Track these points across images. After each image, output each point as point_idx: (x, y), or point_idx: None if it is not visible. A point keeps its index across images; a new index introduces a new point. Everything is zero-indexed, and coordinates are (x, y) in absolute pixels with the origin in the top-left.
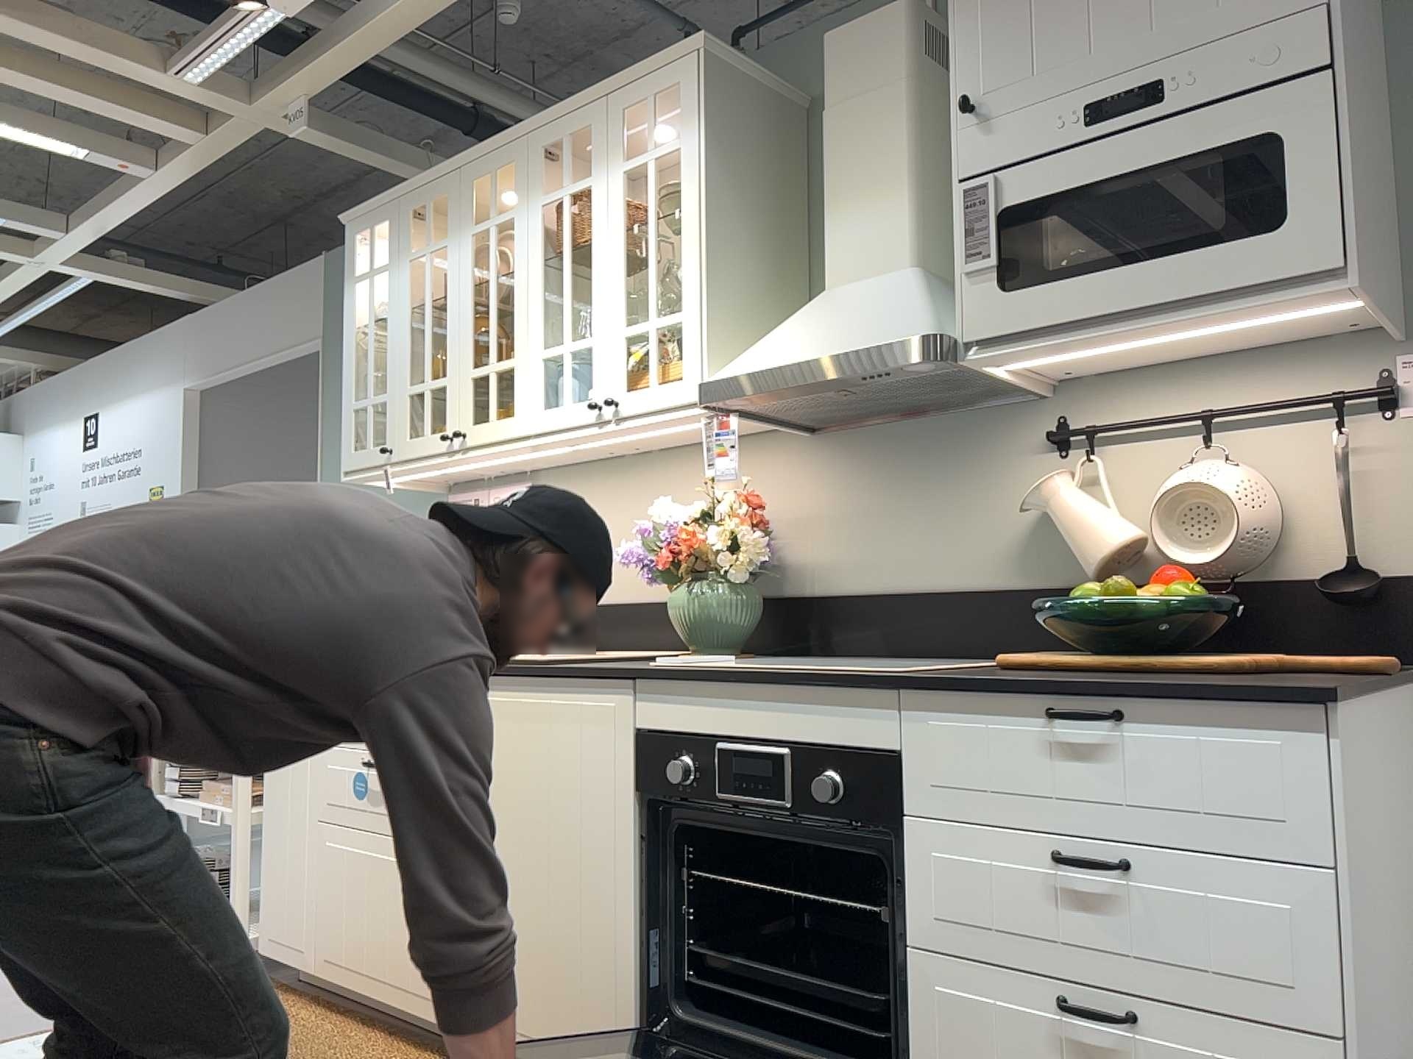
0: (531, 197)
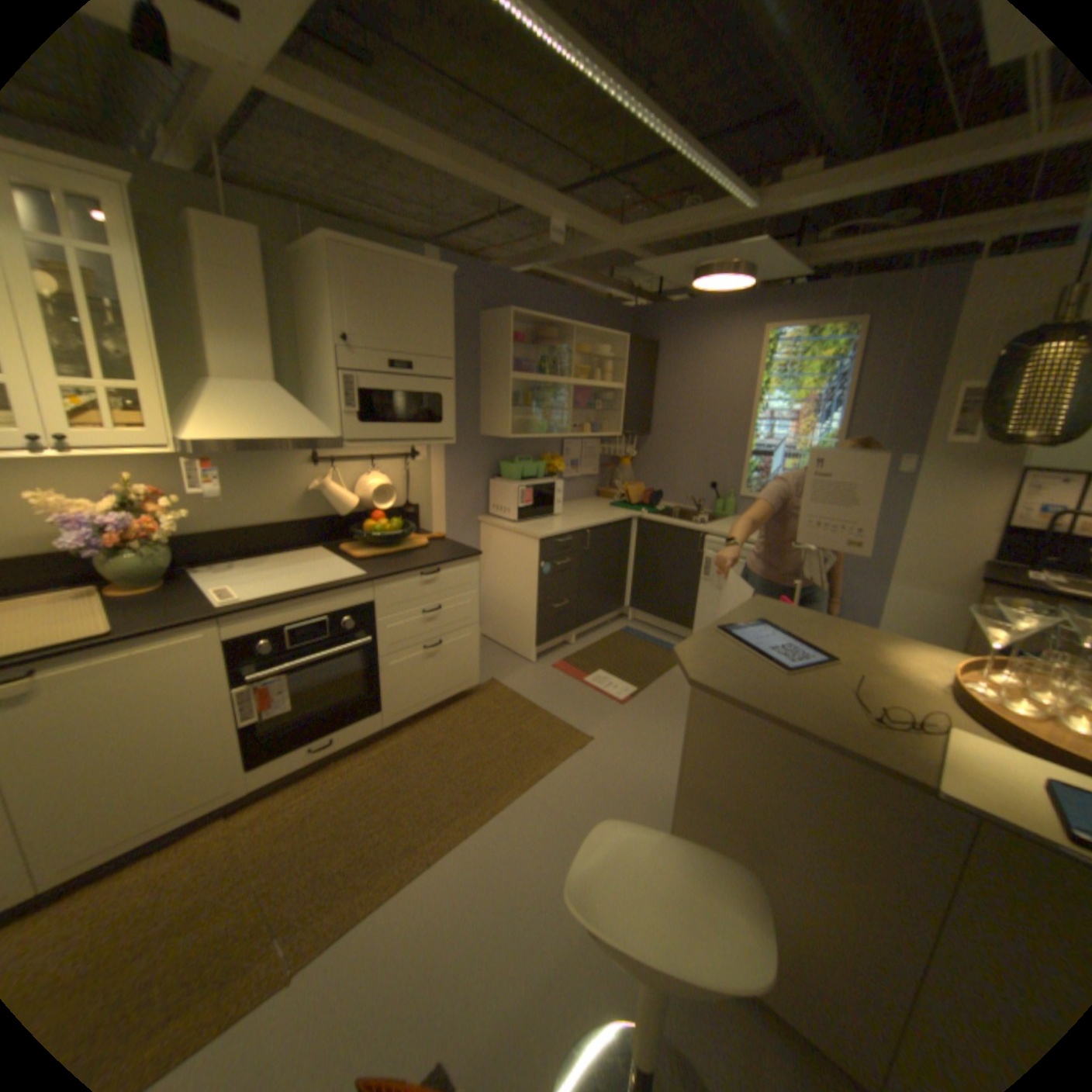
0: None
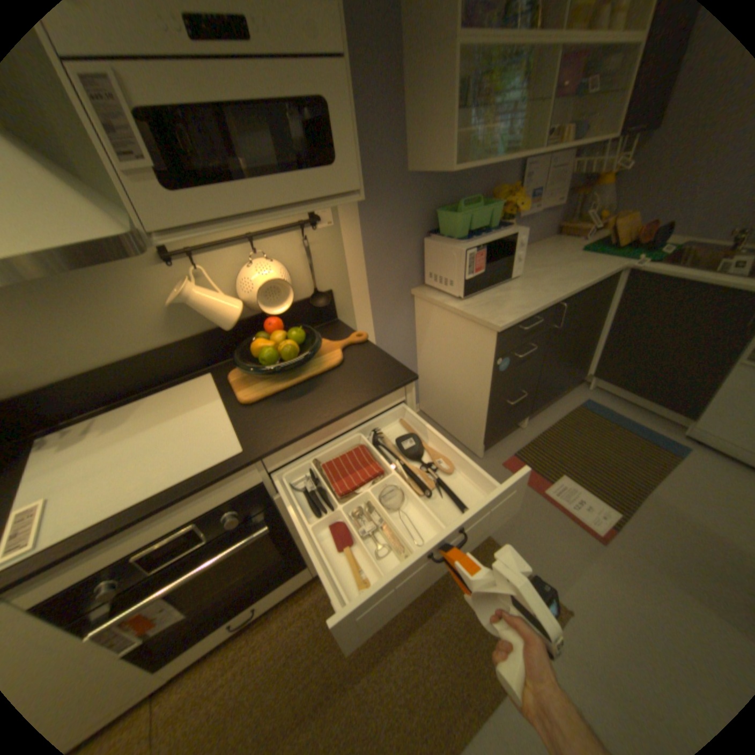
0: None
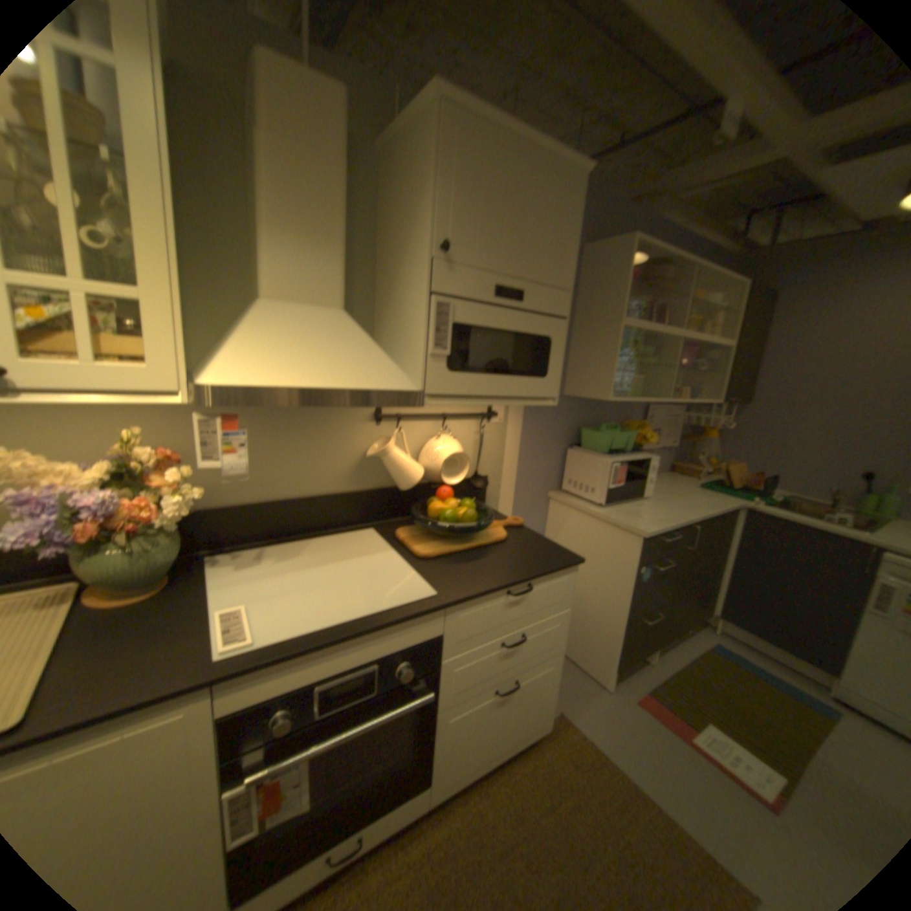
0: None
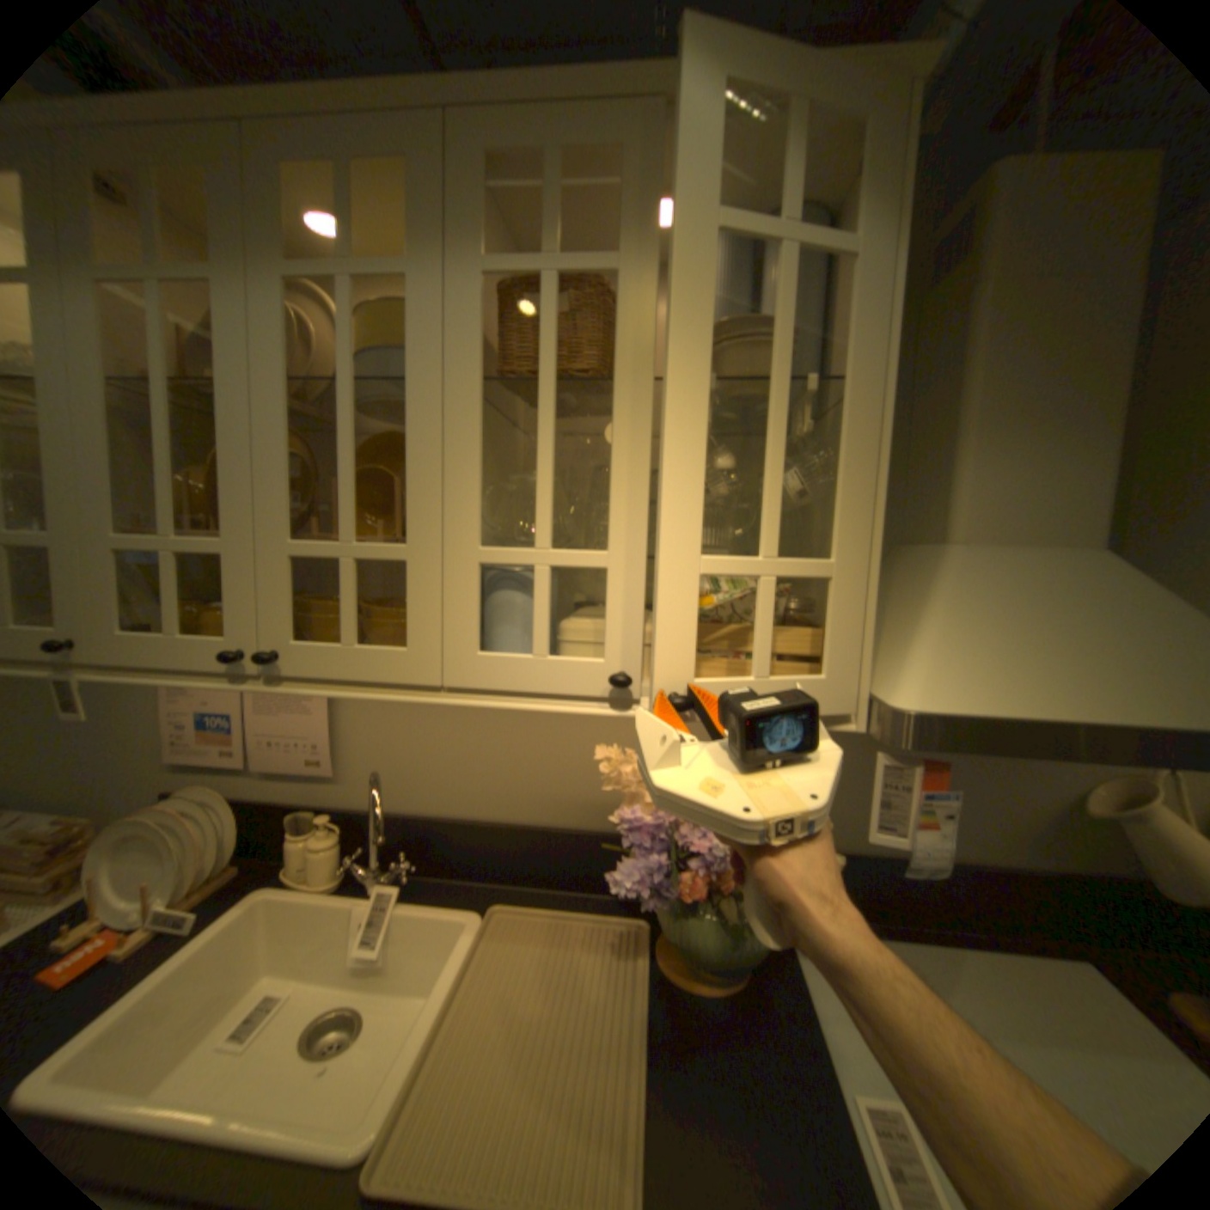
0: (451, 240)
